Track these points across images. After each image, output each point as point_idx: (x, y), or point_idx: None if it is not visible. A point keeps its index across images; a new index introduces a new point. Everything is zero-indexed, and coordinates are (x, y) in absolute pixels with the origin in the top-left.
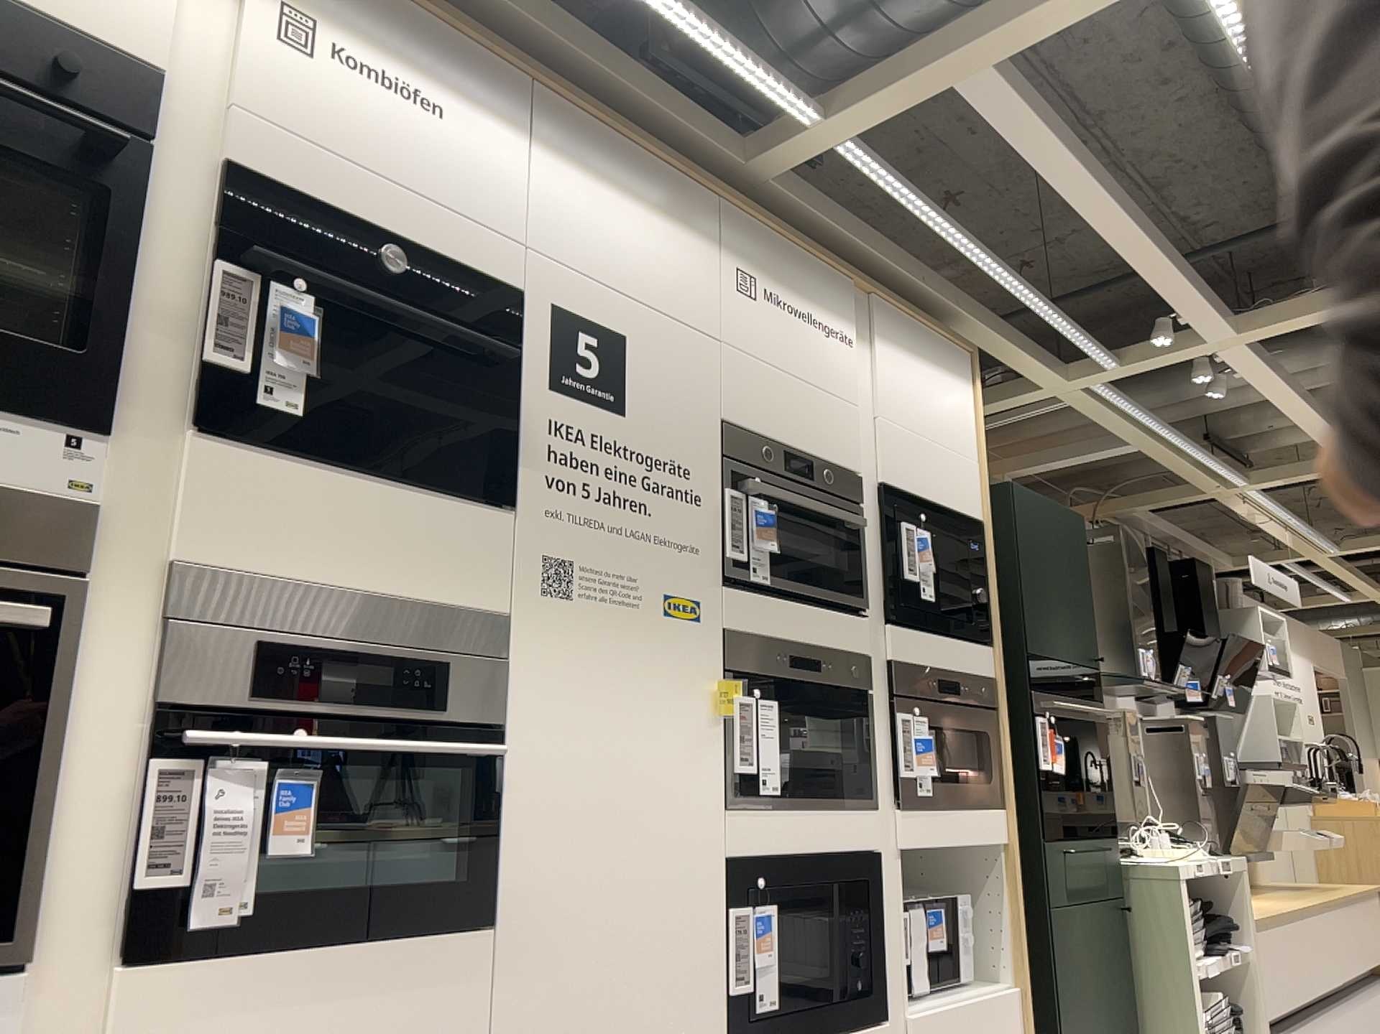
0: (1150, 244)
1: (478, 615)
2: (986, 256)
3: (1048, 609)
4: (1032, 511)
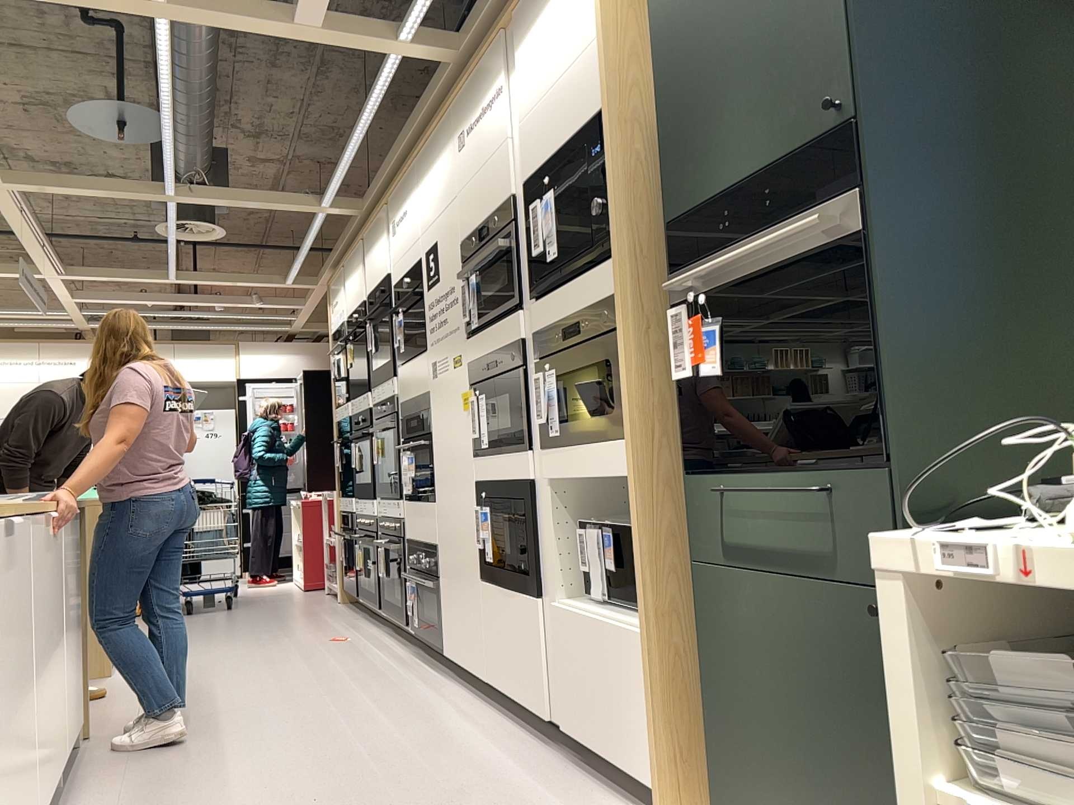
0: None
1: (432, 392)
2: None
3: (715, 118)
4: None
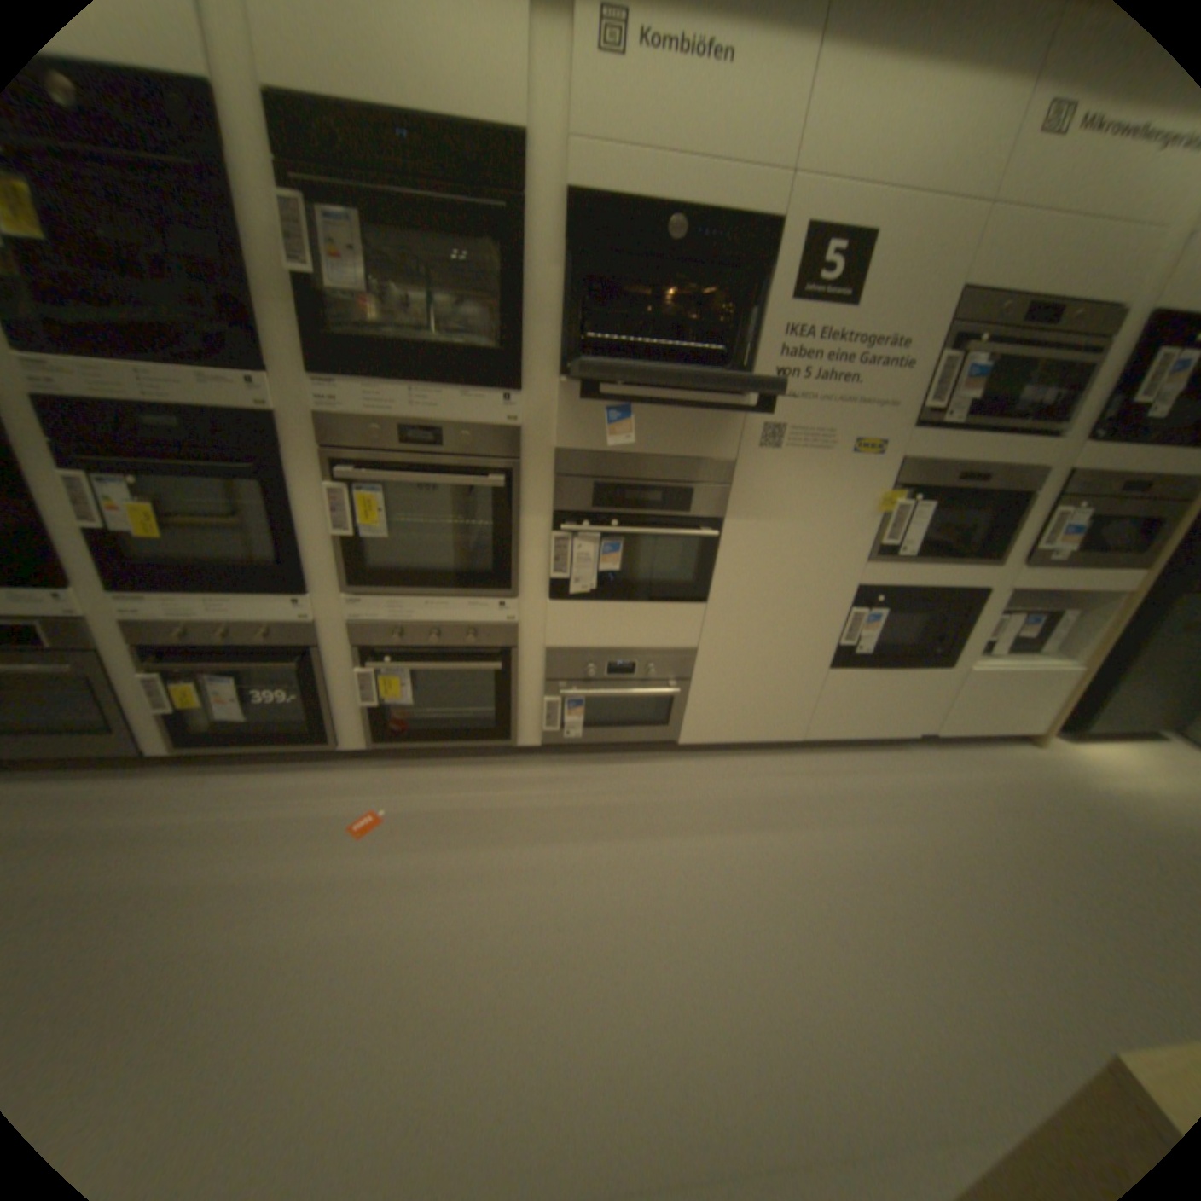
0: None
1: (718, 458)
2: None
3: None
4: None
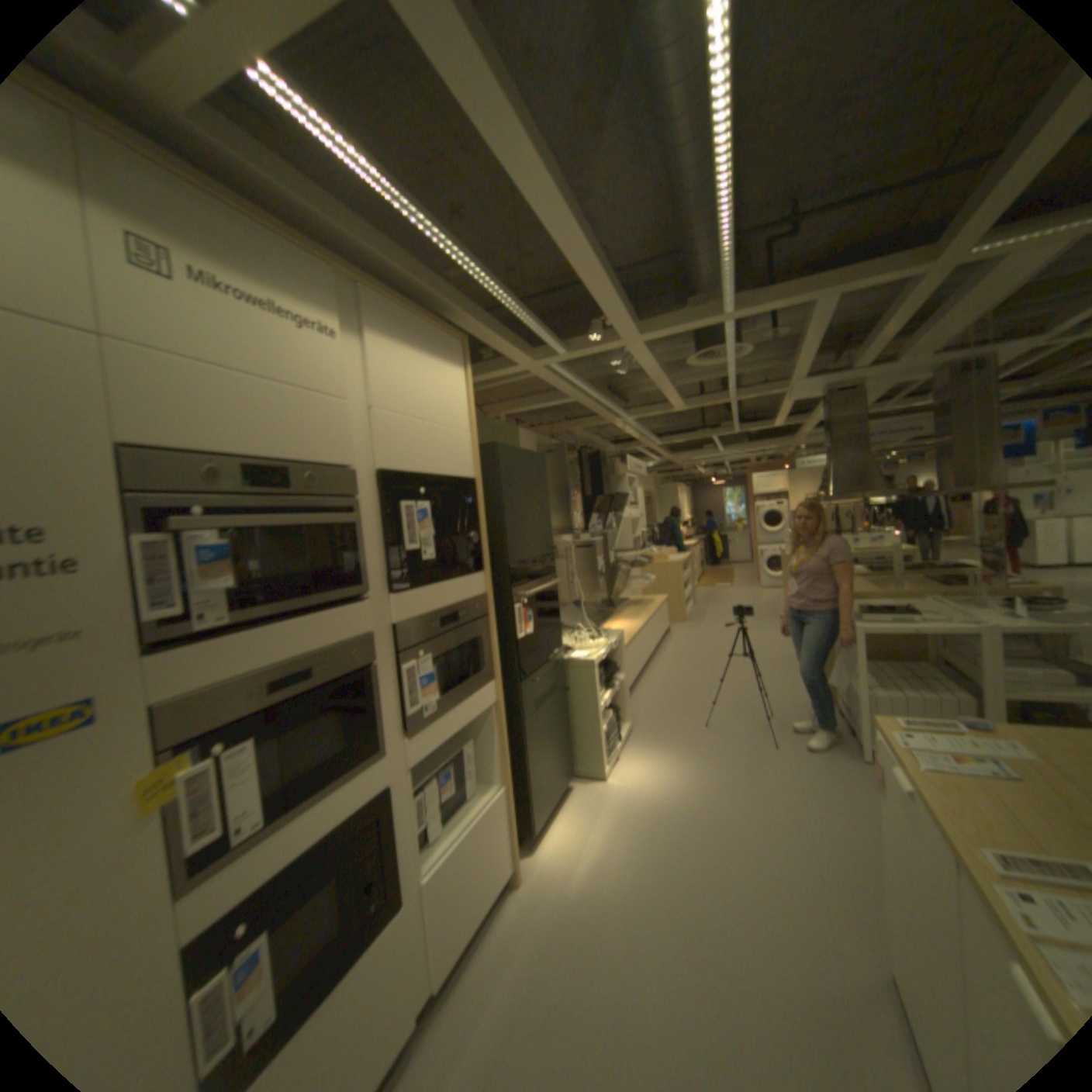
0: (598, 258)
1: None
2: (467, 256)
3: (523, 527)
4: (513, 460)
